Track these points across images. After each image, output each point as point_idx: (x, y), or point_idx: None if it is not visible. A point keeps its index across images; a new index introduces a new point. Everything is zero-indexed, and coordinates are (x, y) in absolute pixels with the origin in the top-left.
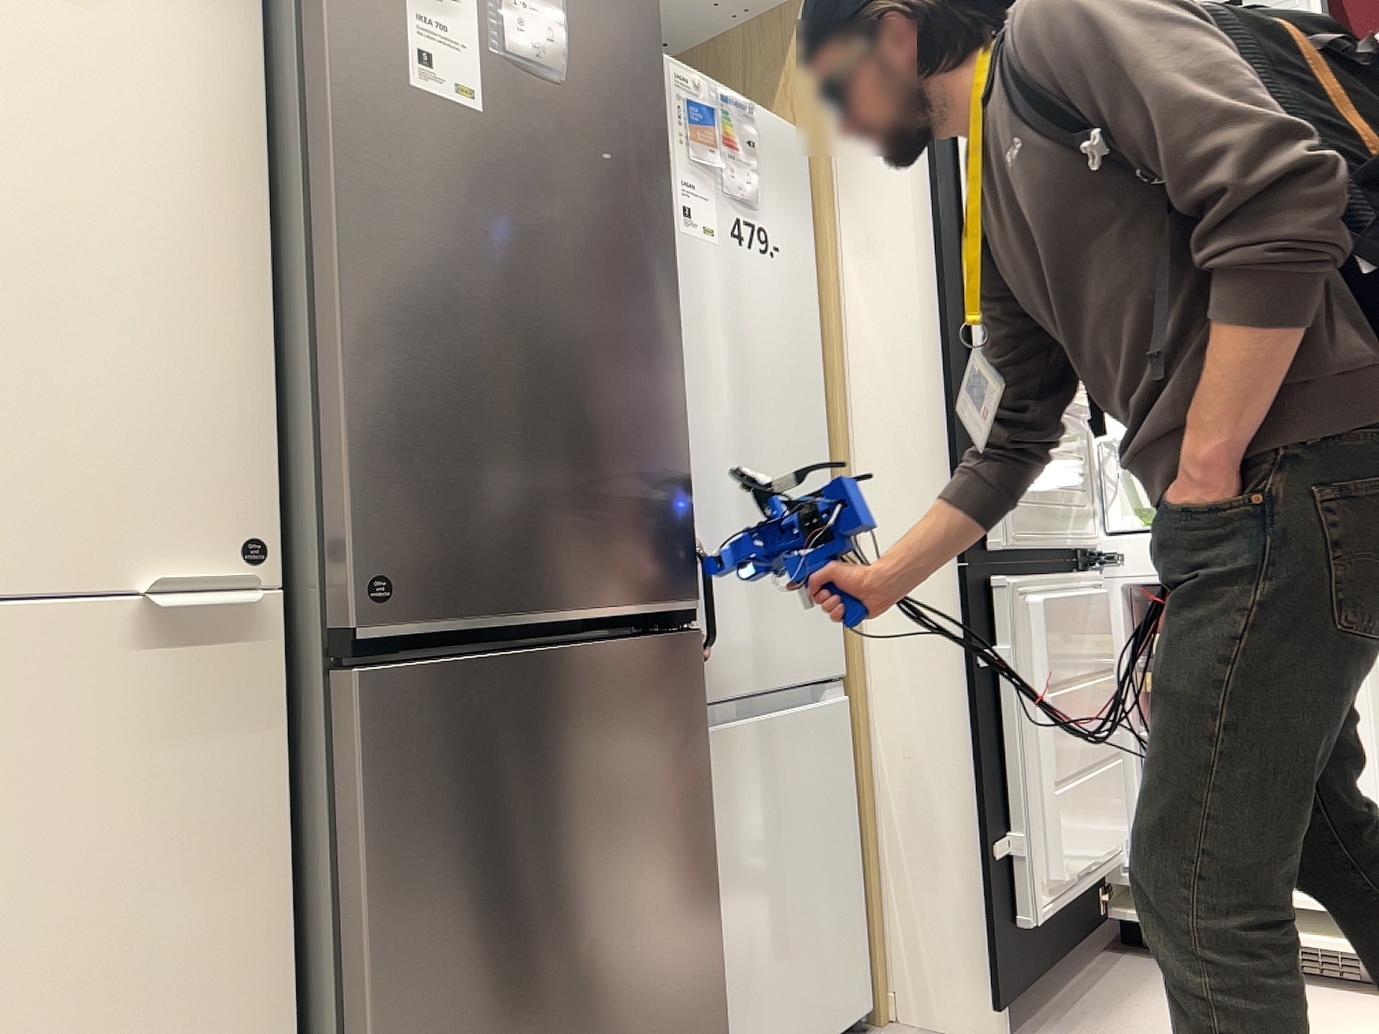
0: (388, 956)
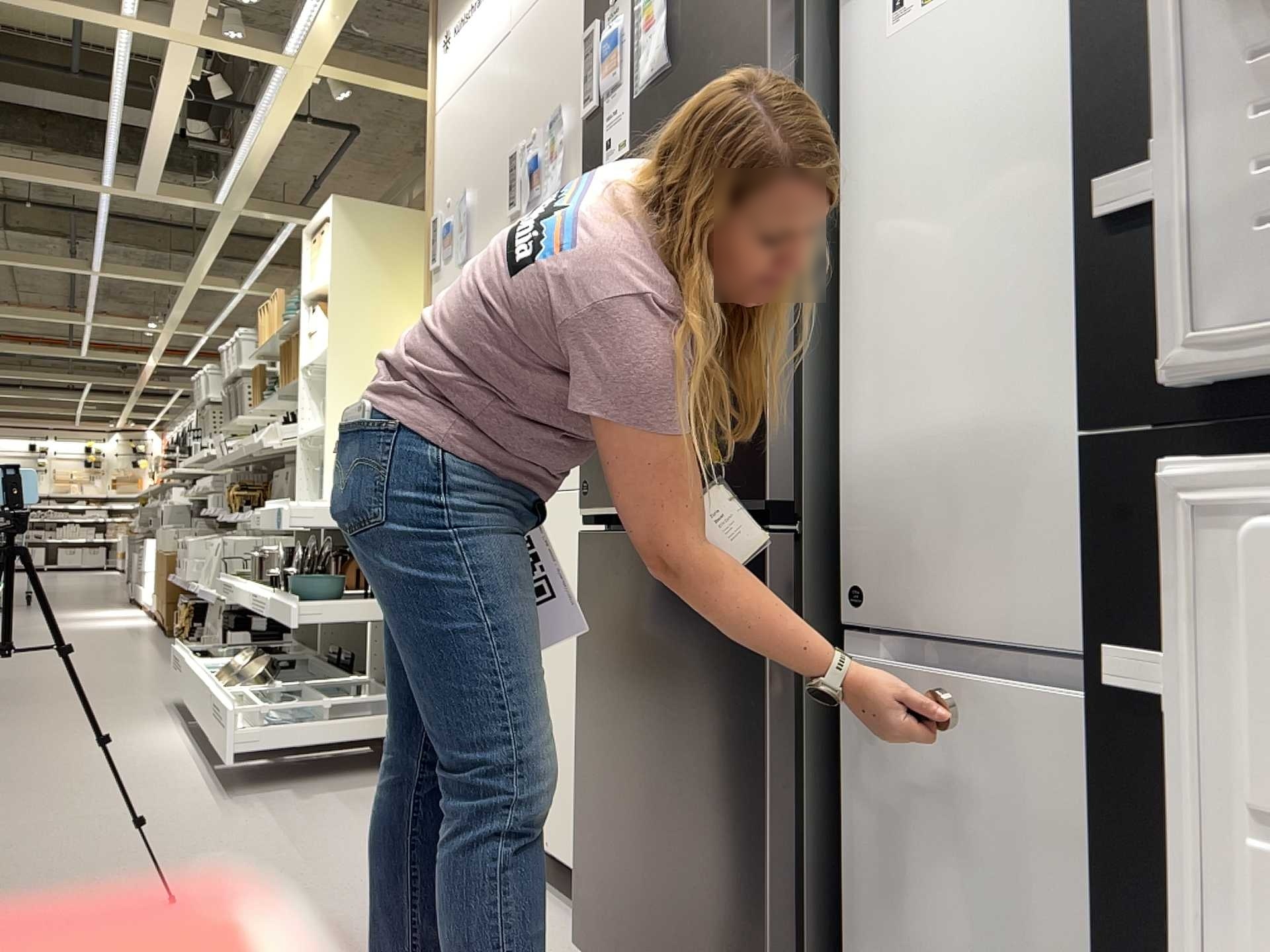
0: (583, 697)
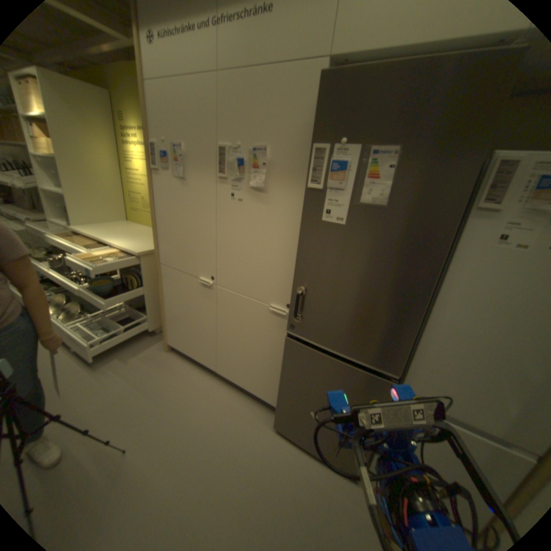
0: (283, 378)
